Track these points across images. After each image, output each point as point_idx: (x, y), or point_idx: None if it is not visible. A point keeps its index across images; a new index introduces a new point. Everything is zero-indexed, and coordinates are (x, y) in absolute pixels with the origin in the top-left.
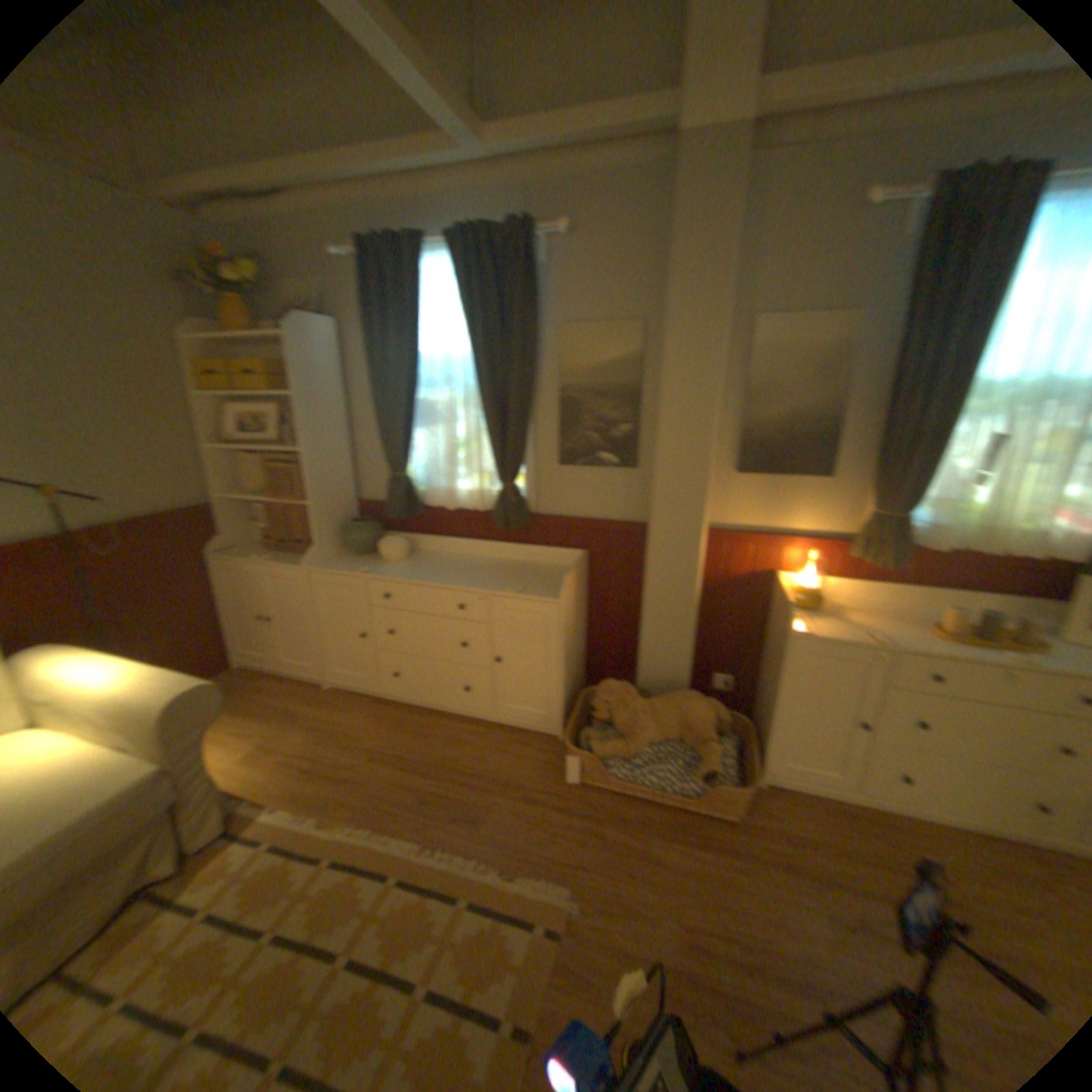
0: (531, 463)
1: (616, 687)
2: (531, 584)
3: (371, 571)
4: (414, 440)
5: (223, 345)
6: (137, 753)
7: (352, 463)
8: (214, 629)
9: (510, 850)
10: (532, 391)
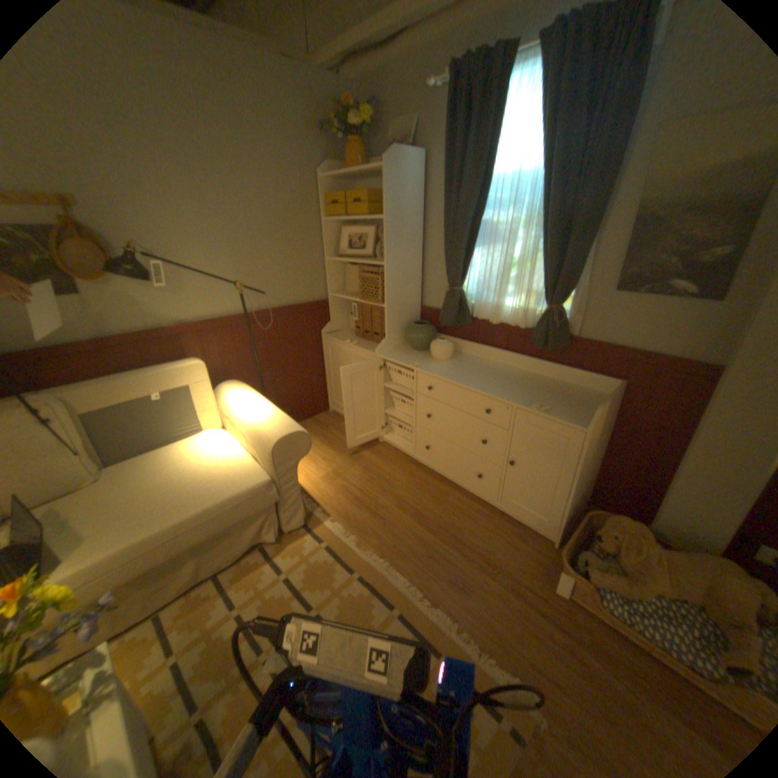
0: (583, 285)
1: (631, 527)
2: (557, 404)
3: (420, 365)
4: (472, 257)
5: (344, 180)
6: (260, 464)
7: (420, 276)
8: (321, 384)
9: (492, 632)
10: (604, 206)
